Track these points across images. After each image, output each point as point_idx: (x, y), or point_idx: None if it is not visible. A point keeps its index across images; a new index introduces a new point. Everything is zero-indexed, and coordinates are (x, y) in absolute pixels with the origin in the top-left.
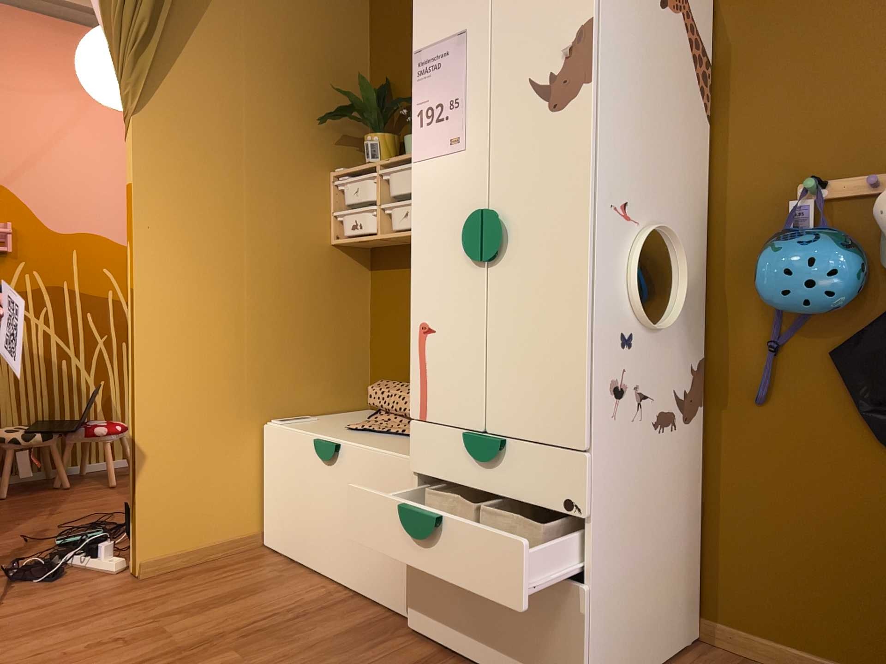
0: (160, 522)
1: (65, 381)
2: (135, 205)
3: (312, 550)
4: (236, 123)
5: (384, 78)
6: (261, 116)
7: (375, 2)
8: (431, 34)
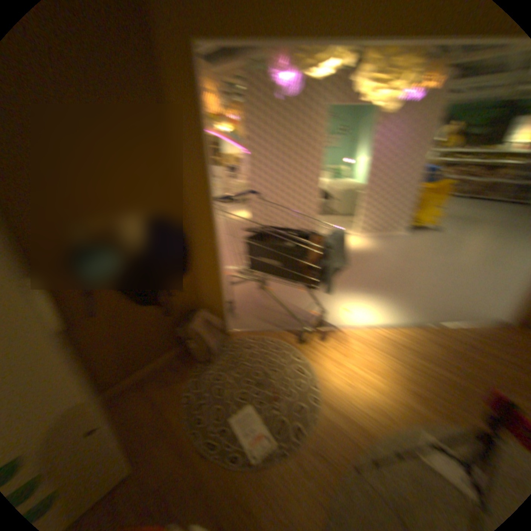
0: None
1: None
2: None
3: None
4: None
5: None
6: None
7: None
8: None
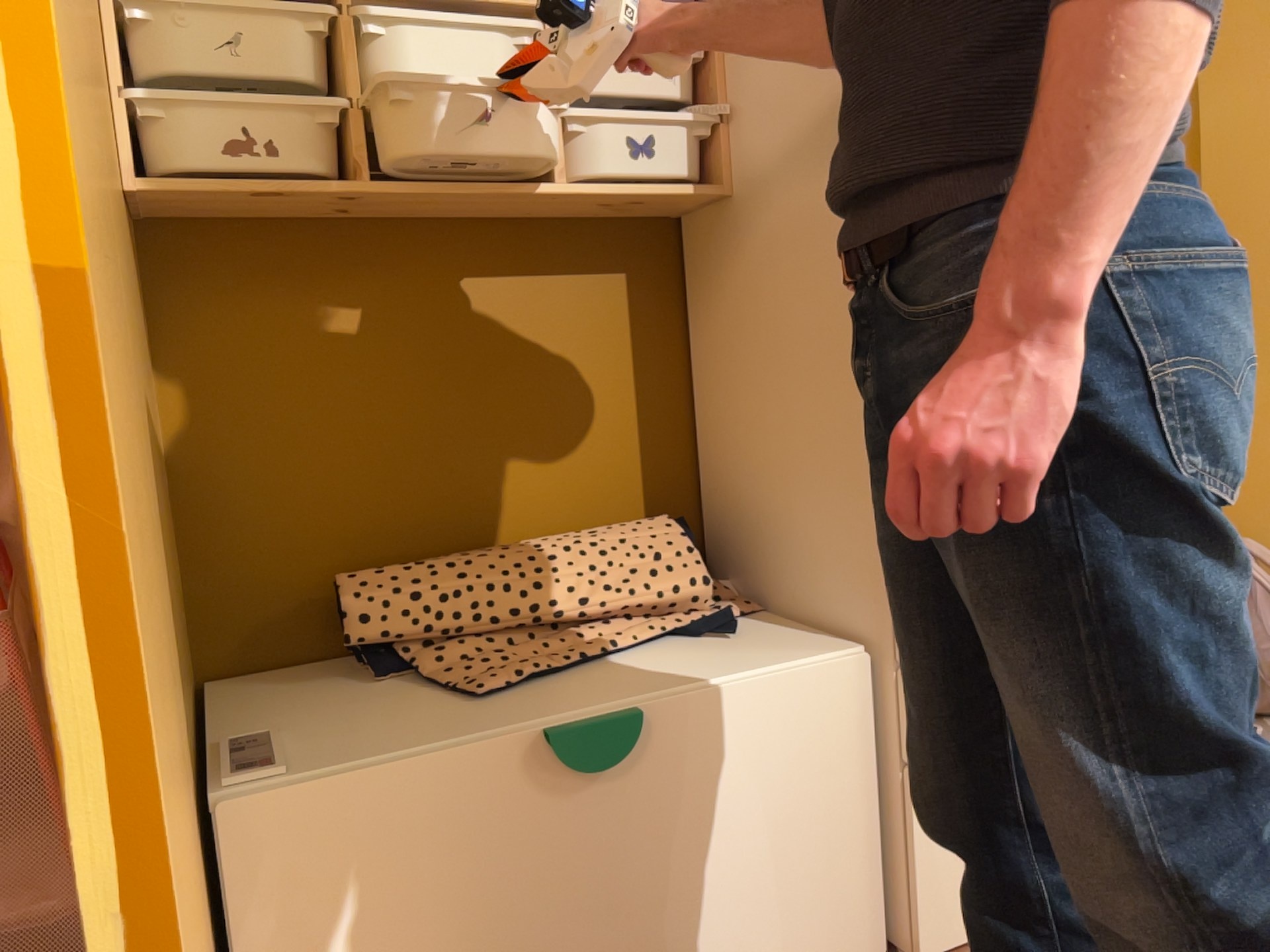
0: None
1: None
2: None
3: None
4: None
5: None
6: None
7: None
8: None
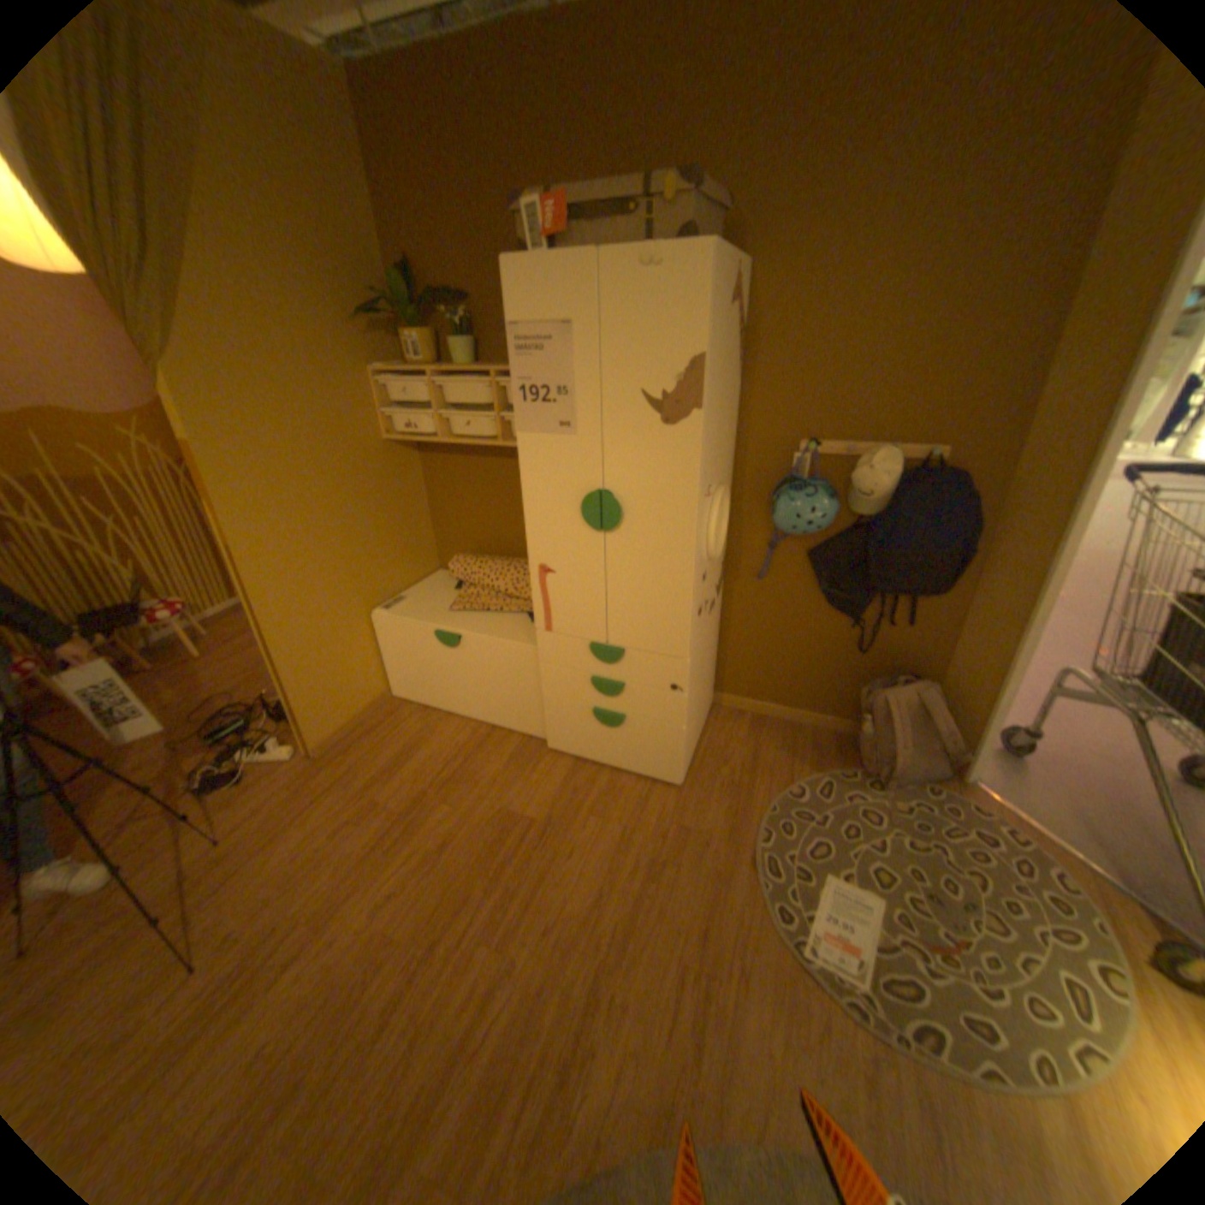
0: (317, 717)
1: (87, 573)
2: (197, 465)
3: (446, 701)
4: (264, 340)
5: (397, 251)
6: (286, 323)
7: (365, 144)
8: (526, 311)
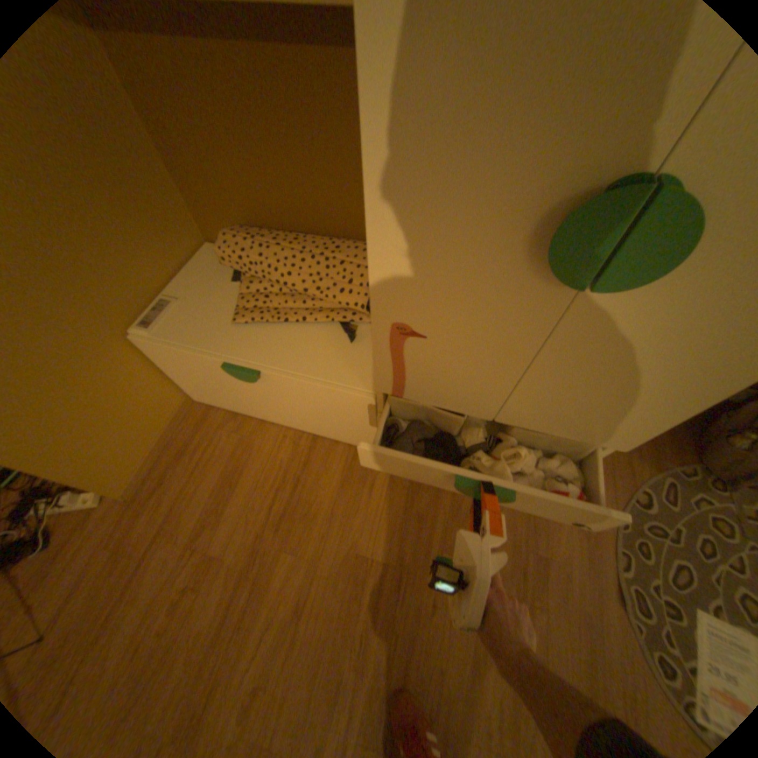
0: (107, 468)
1: None
2: None
3: (257, 412)
4: None
5: None
6: None
7: None
8: None
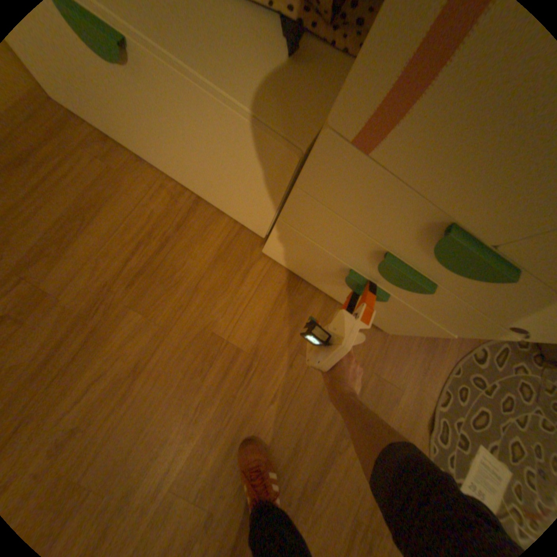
0: None
1: None
2: None
3: (131, 142)
4: None
5: None
6: None
7: None
8: None
